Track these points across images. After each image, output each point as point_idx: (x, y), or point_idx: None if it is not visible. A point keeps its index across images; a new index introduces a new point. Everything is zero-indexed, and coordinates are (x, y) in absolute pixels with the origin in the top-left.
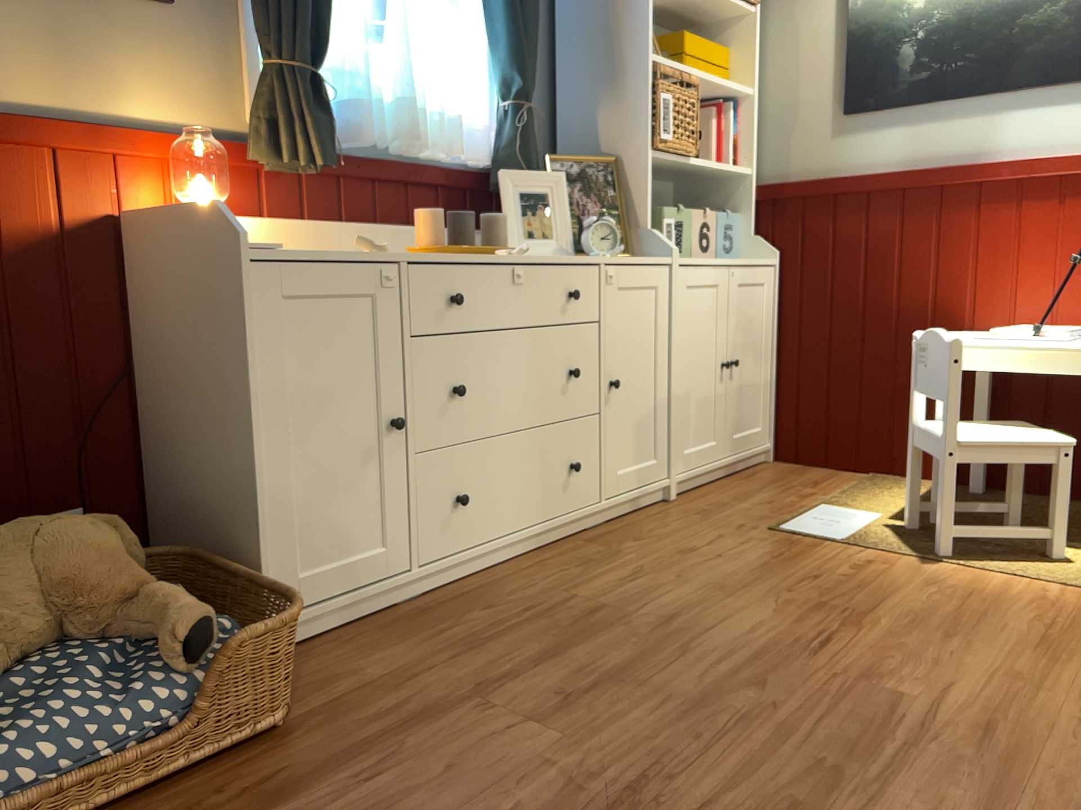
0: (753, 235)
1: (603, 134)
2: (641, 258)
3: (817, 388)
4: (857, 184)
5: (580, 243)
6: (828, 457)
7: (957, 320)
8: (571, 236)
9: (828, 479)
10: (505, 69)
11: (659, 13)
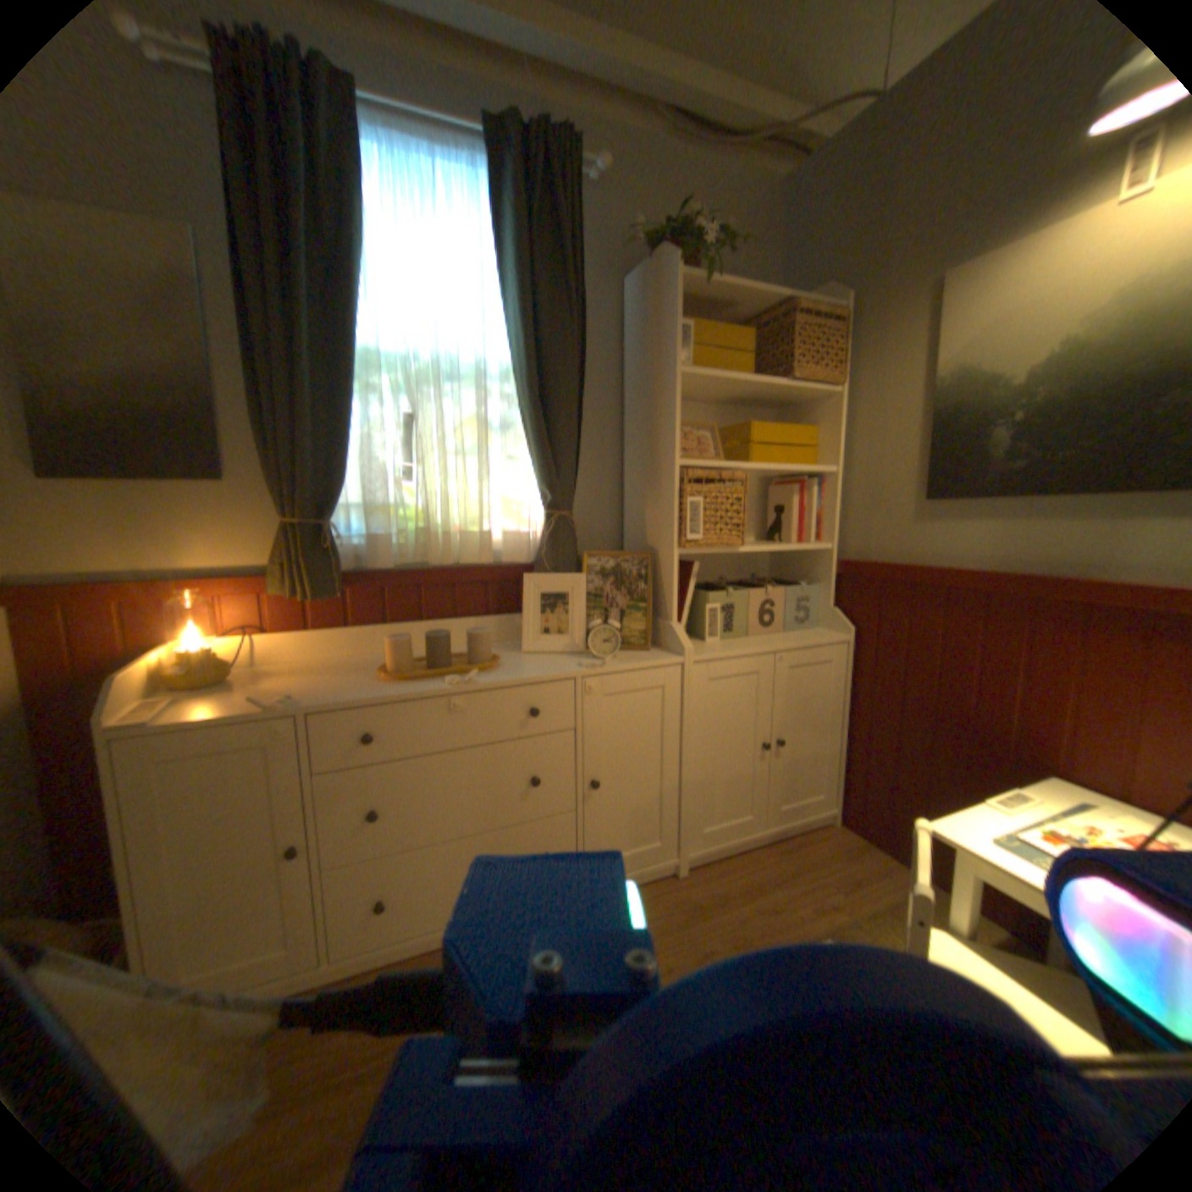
0: (832, 607)
1: (647, 529)
2: (651, 657)
3: (886, 775)
4: (935, 576)
5: (589, 642)
6: (893, 849)
7: (1049, 761)
8: (583, 634)
9: (878, 882)
10: (539, 484)
11: (741, 400)
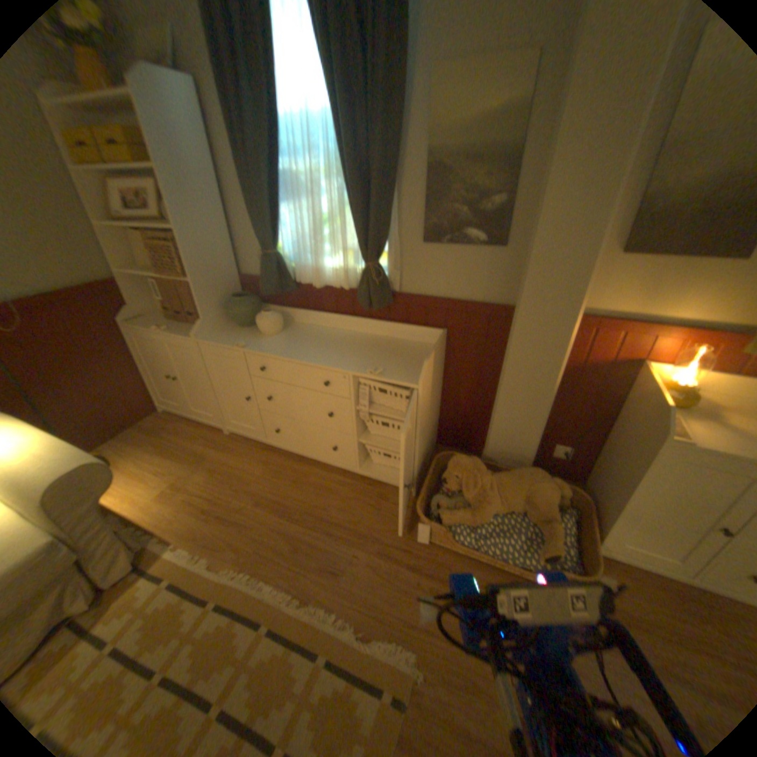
0: None
1: None
2: None
3: None
4: None
5: None
6: None
7: None
8: None
9: None
10: None
11: None
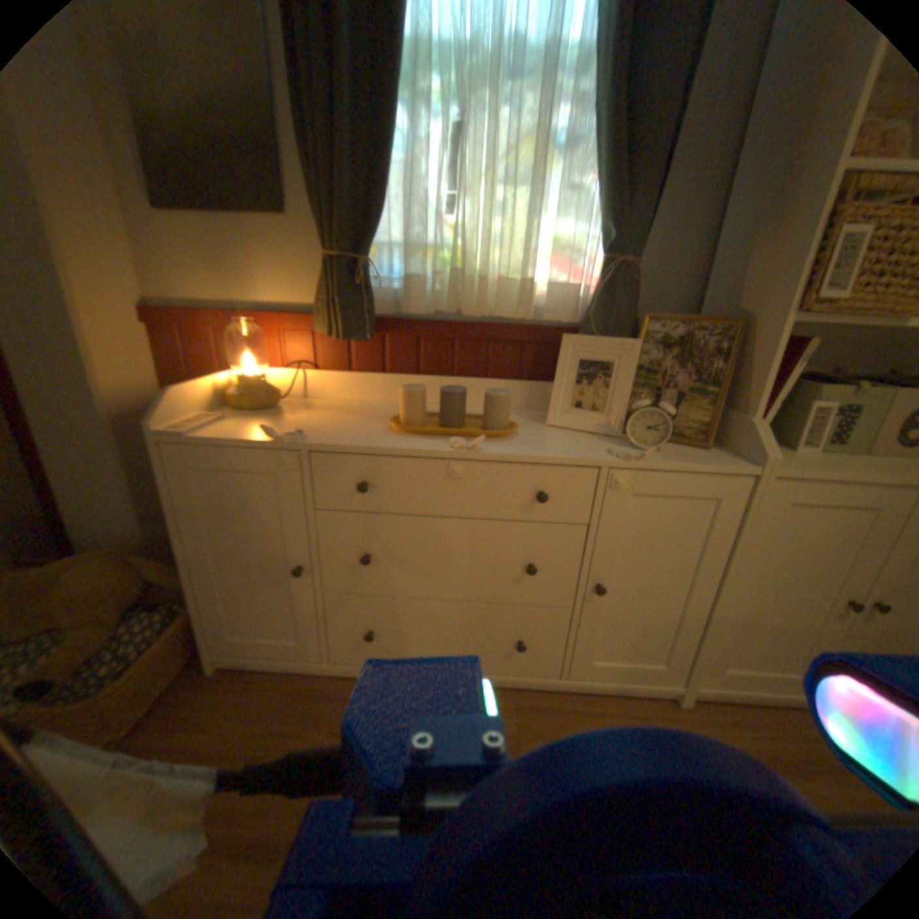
0: None
1: (749, 285)
2: (714, 458)
3: None
4: None
5: (630, 426)
6: None
7: None
8: (624, 414)
9: None
10: (606, 217)
11: None
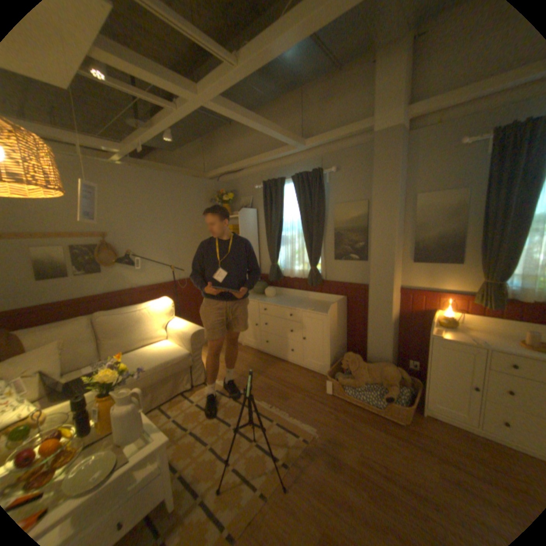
0: None
1: None
2: None
3: None
4: None
5: None
6: None
7: None
8: None
9: None
10: None
11: None
